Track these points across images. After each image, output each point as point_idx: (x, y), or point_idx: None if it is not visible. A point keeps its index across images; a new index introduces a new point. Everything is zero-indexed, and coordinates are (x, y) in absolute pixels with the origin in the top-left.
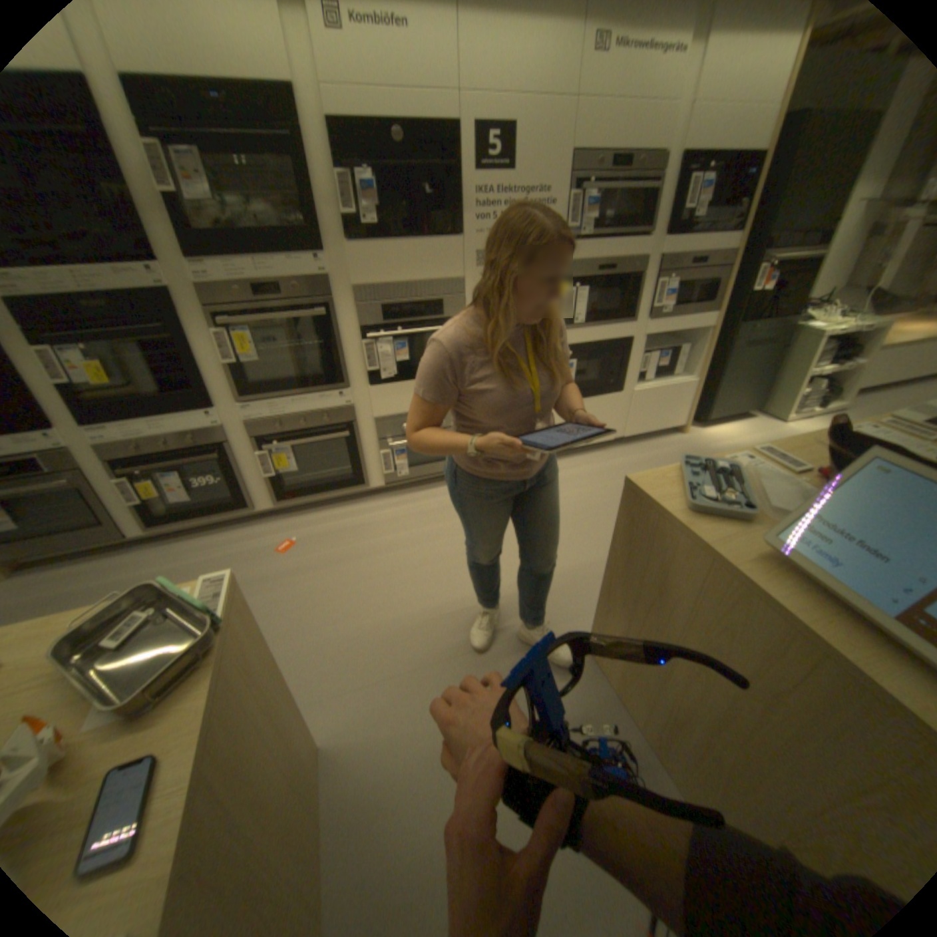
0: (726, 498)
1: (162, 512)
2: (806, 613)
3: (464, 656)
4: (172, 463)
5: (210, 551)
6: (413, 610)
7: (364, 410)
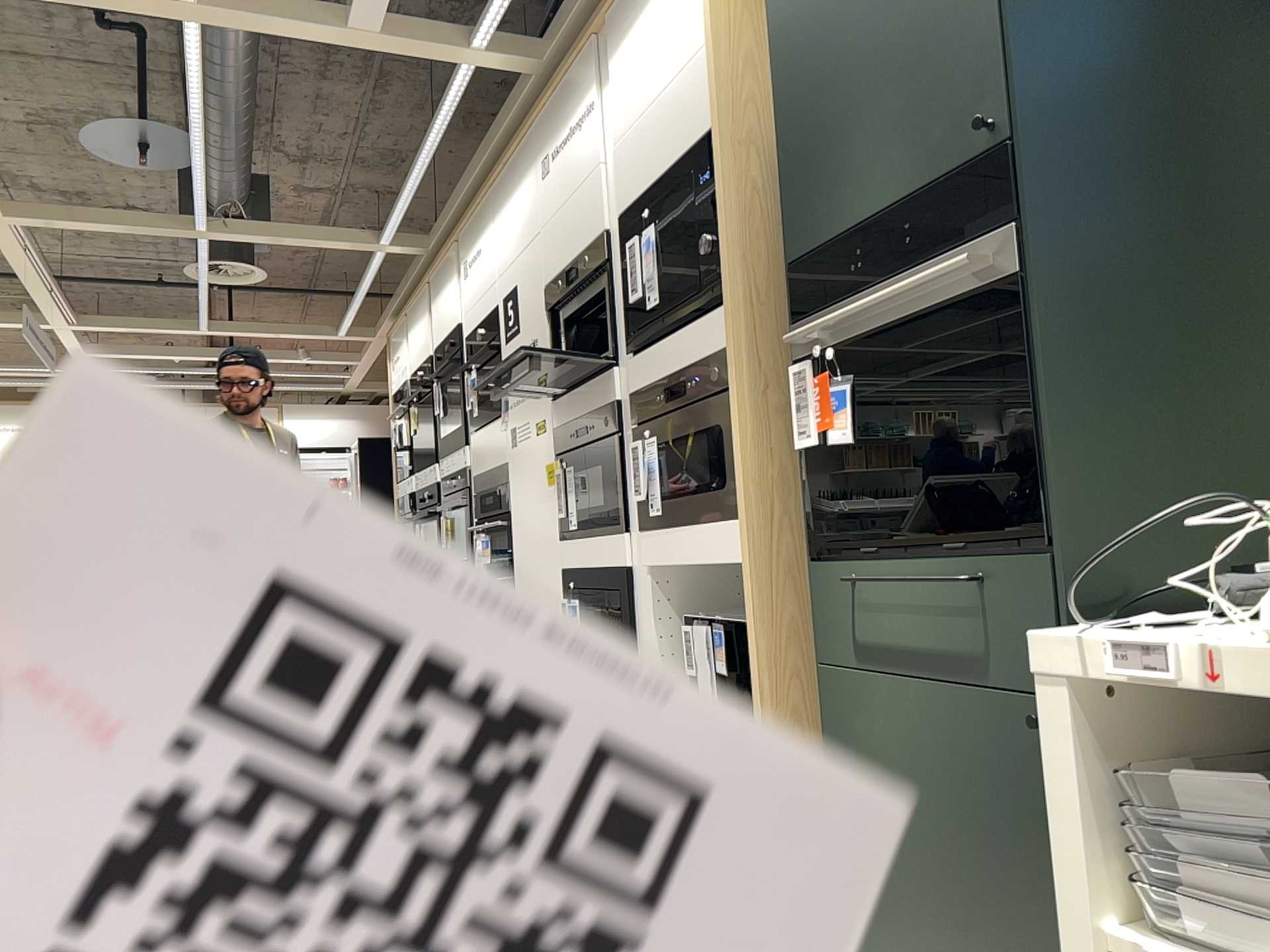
0: None
1: None
2: None
3: None
4: None
5: None
6: None
7: None
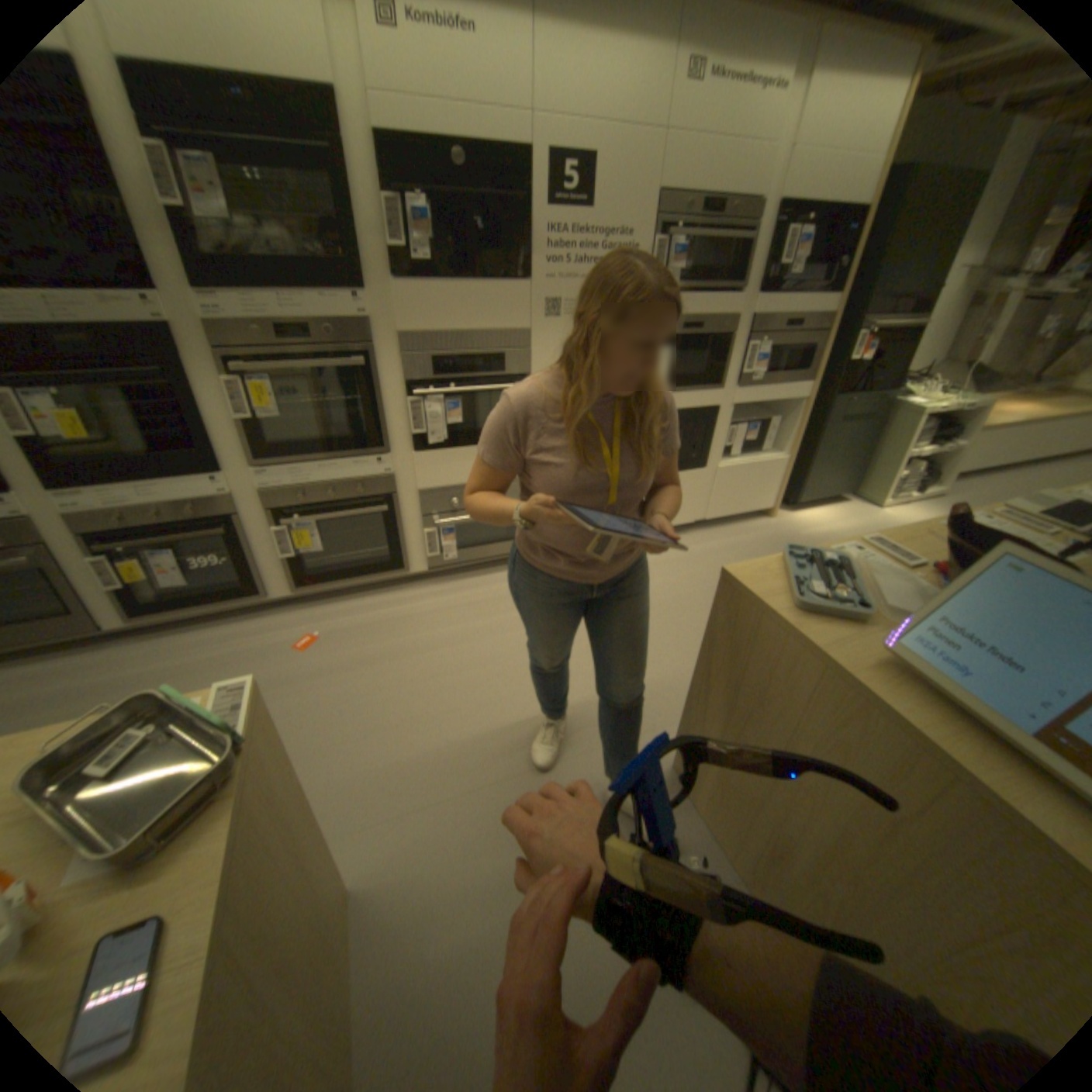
0: (836, 595)
1: (150, 599)
2: (933, 729)
3: (524, 776)
4: (165, 539)
5: (210, 648)
6: (463, 721)
7: (407, 480)
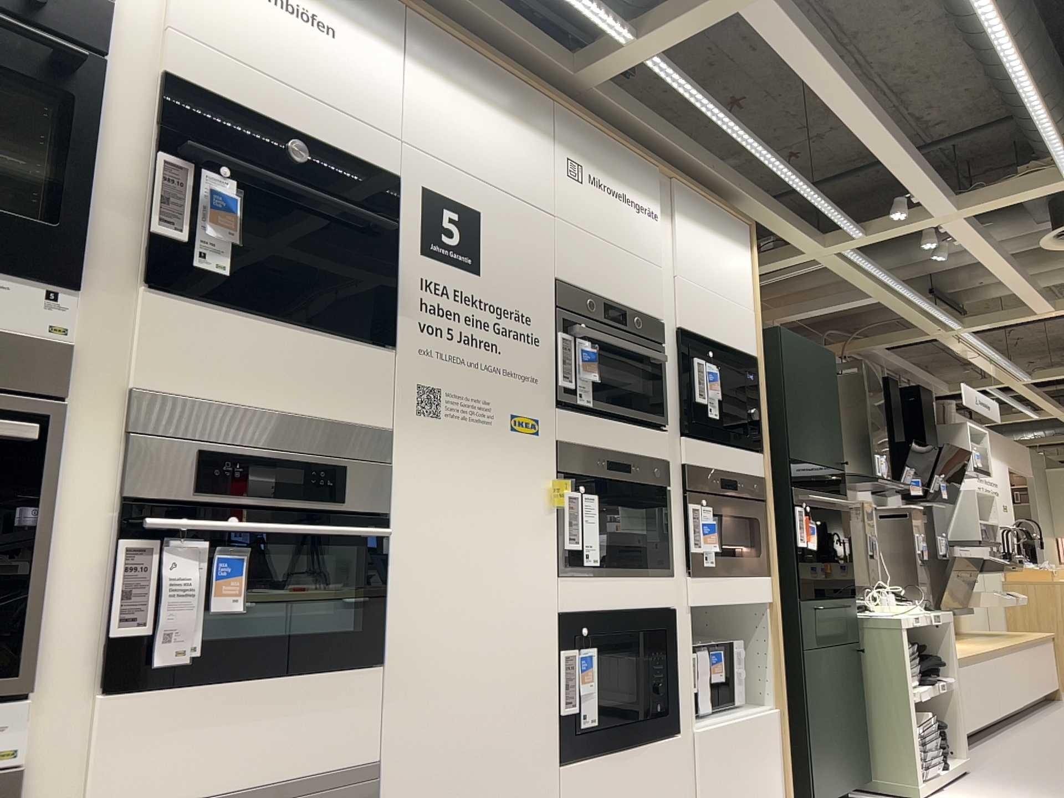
0: None
1: None
2: None
3: None
4: None
5: None
6: None
7: (57, 791)
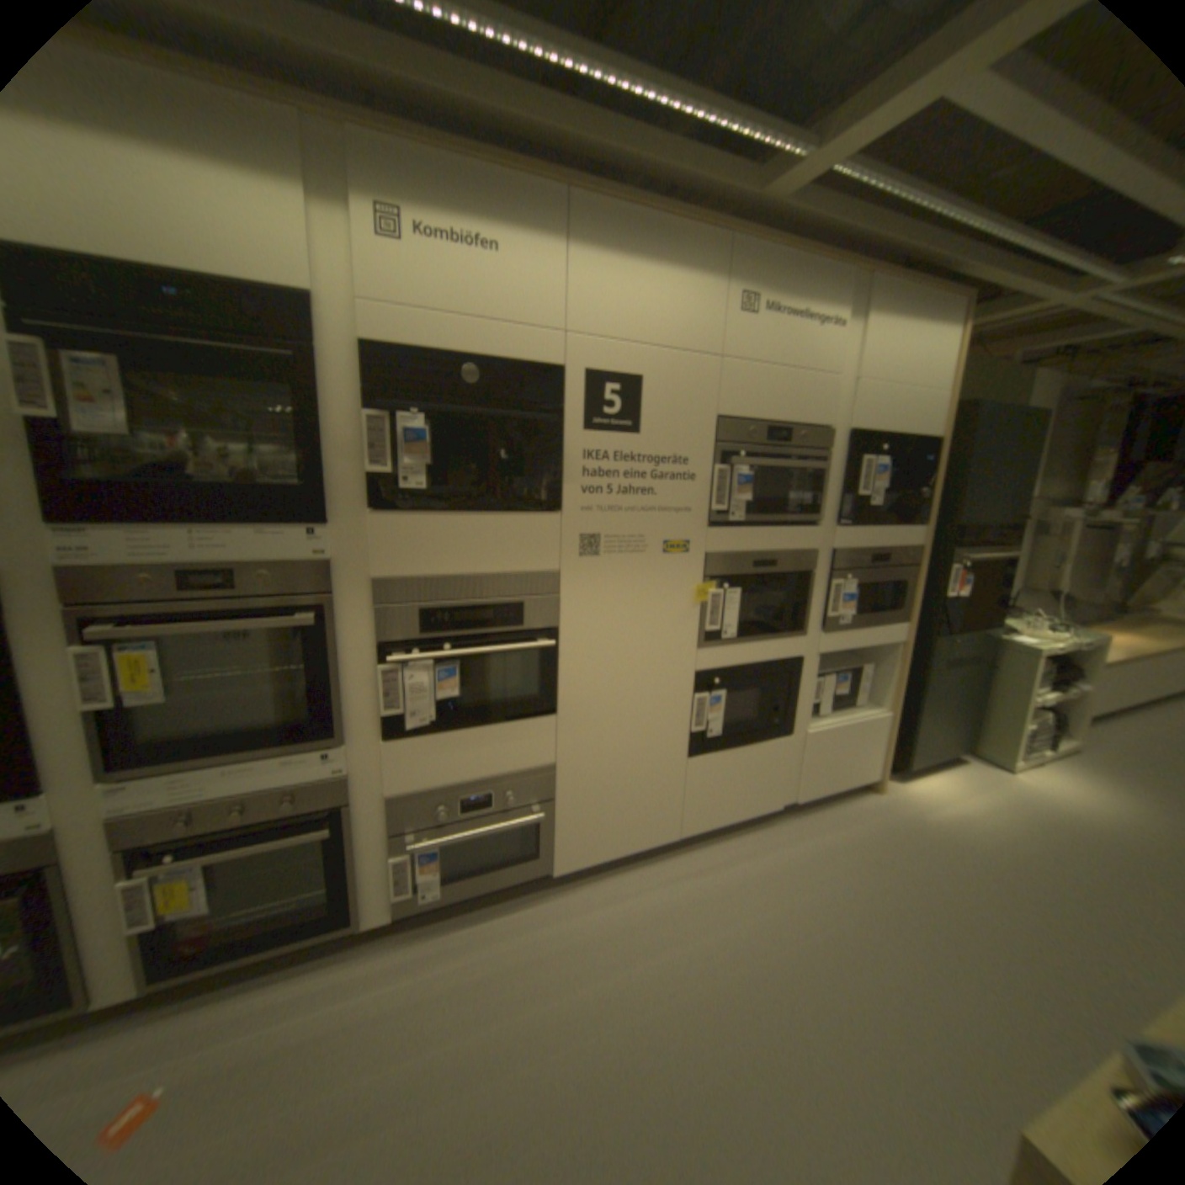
0: None
1: None
2: None
3: None
4: None
5: None
6: None
7: (368, 783)
